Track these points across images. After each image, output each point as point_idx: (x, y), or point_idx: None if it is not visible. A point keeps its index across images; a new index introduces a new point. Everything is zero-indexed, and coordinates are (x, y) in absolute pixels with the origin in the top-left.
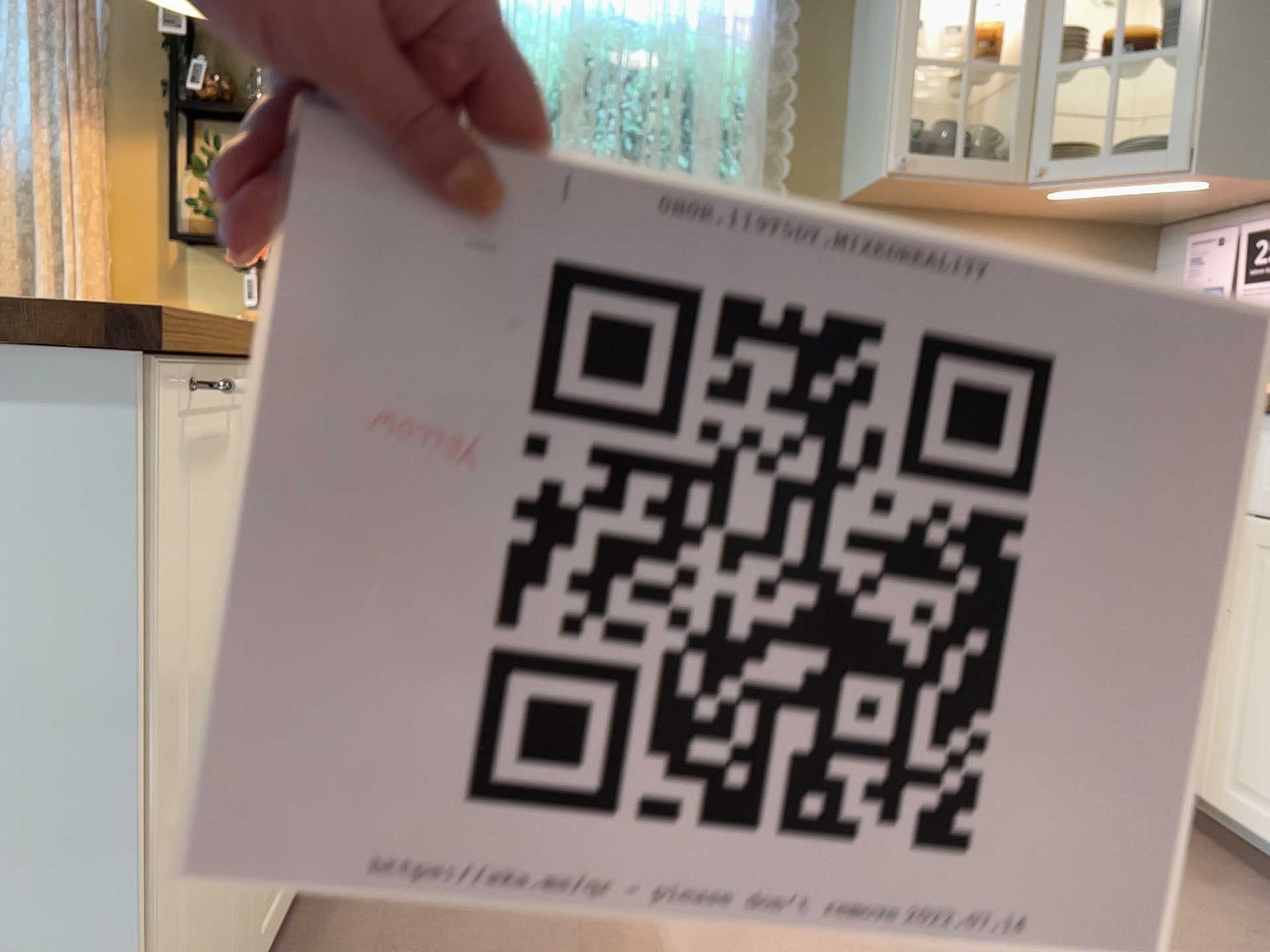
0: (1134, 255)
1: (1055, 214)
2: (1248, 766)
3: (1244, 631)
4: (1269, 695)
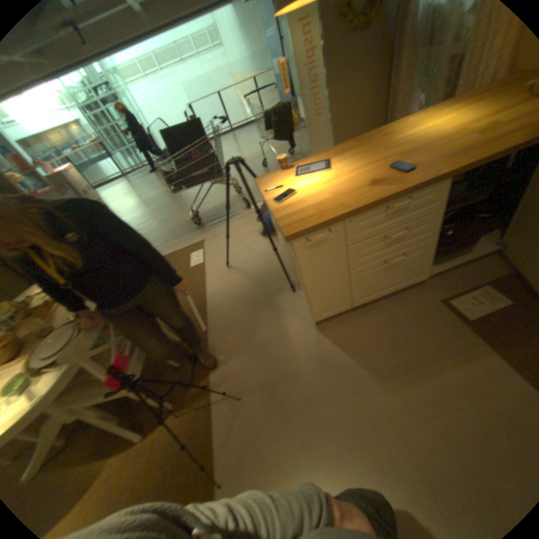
0: None
1: None
2: None
3: None
4: None
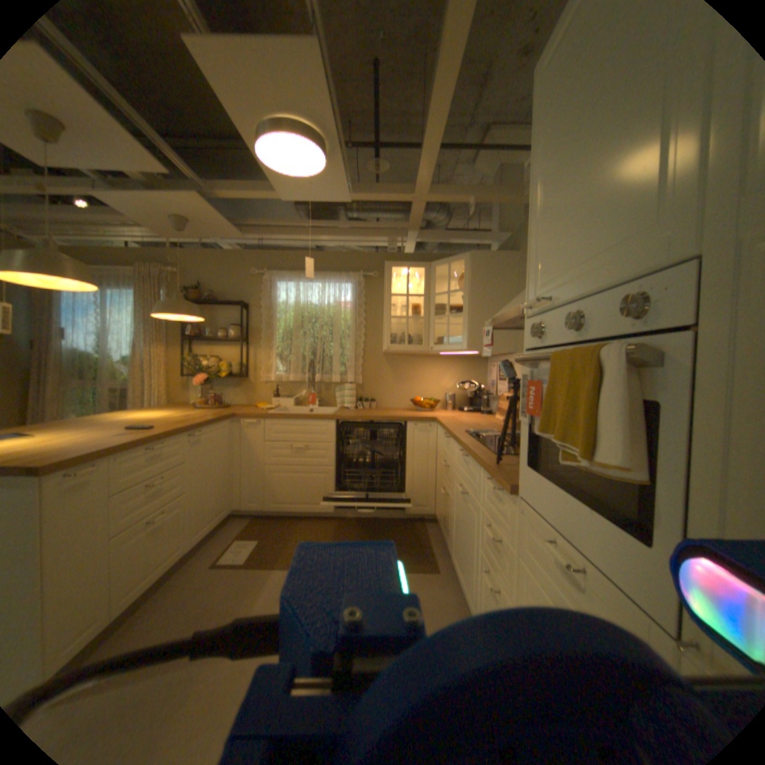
0: (478, 367)
1: (450, 355)
2: (453, 547)
3: (453, 504)
4: (455, 526)
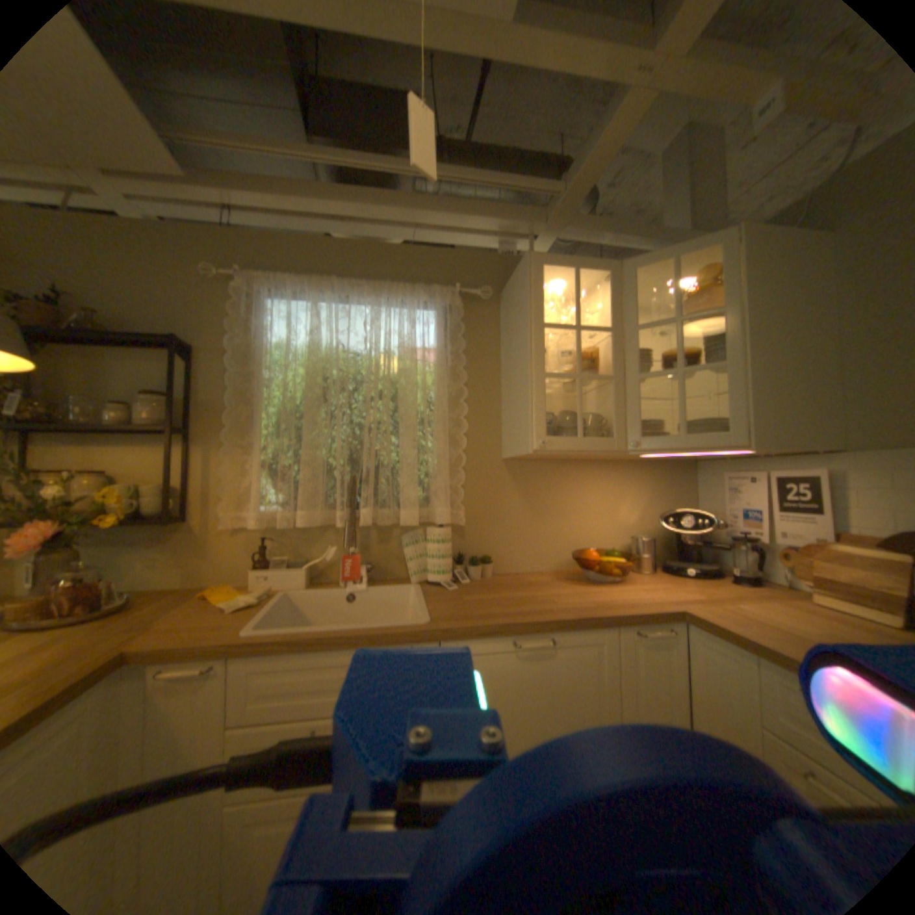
0: (684, 480)
1: (635, 459)
2: None
3: None
4: None
